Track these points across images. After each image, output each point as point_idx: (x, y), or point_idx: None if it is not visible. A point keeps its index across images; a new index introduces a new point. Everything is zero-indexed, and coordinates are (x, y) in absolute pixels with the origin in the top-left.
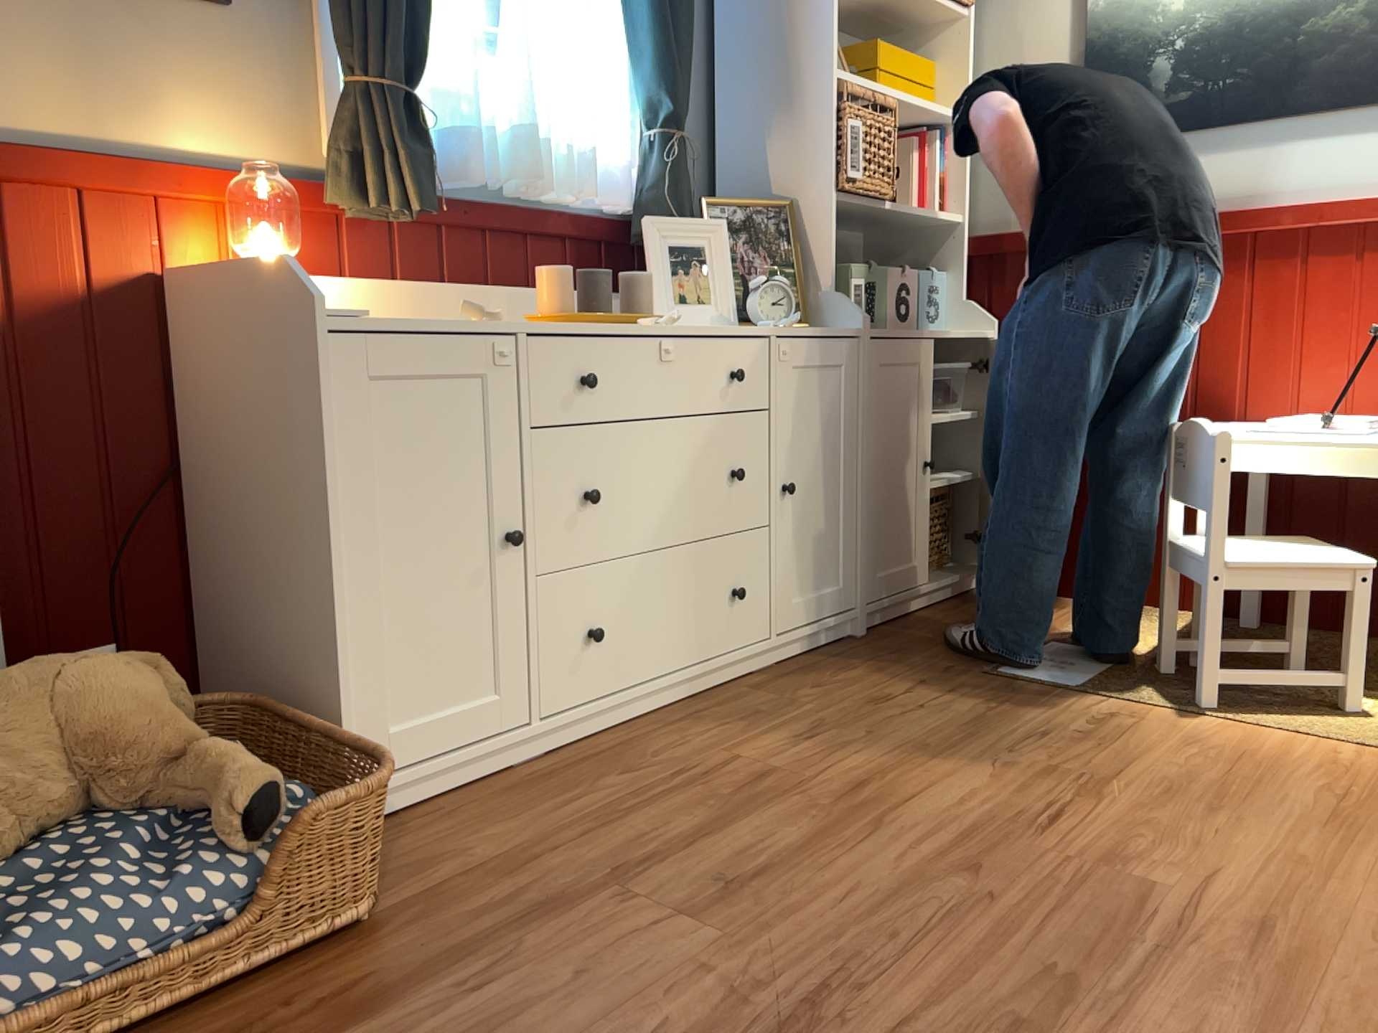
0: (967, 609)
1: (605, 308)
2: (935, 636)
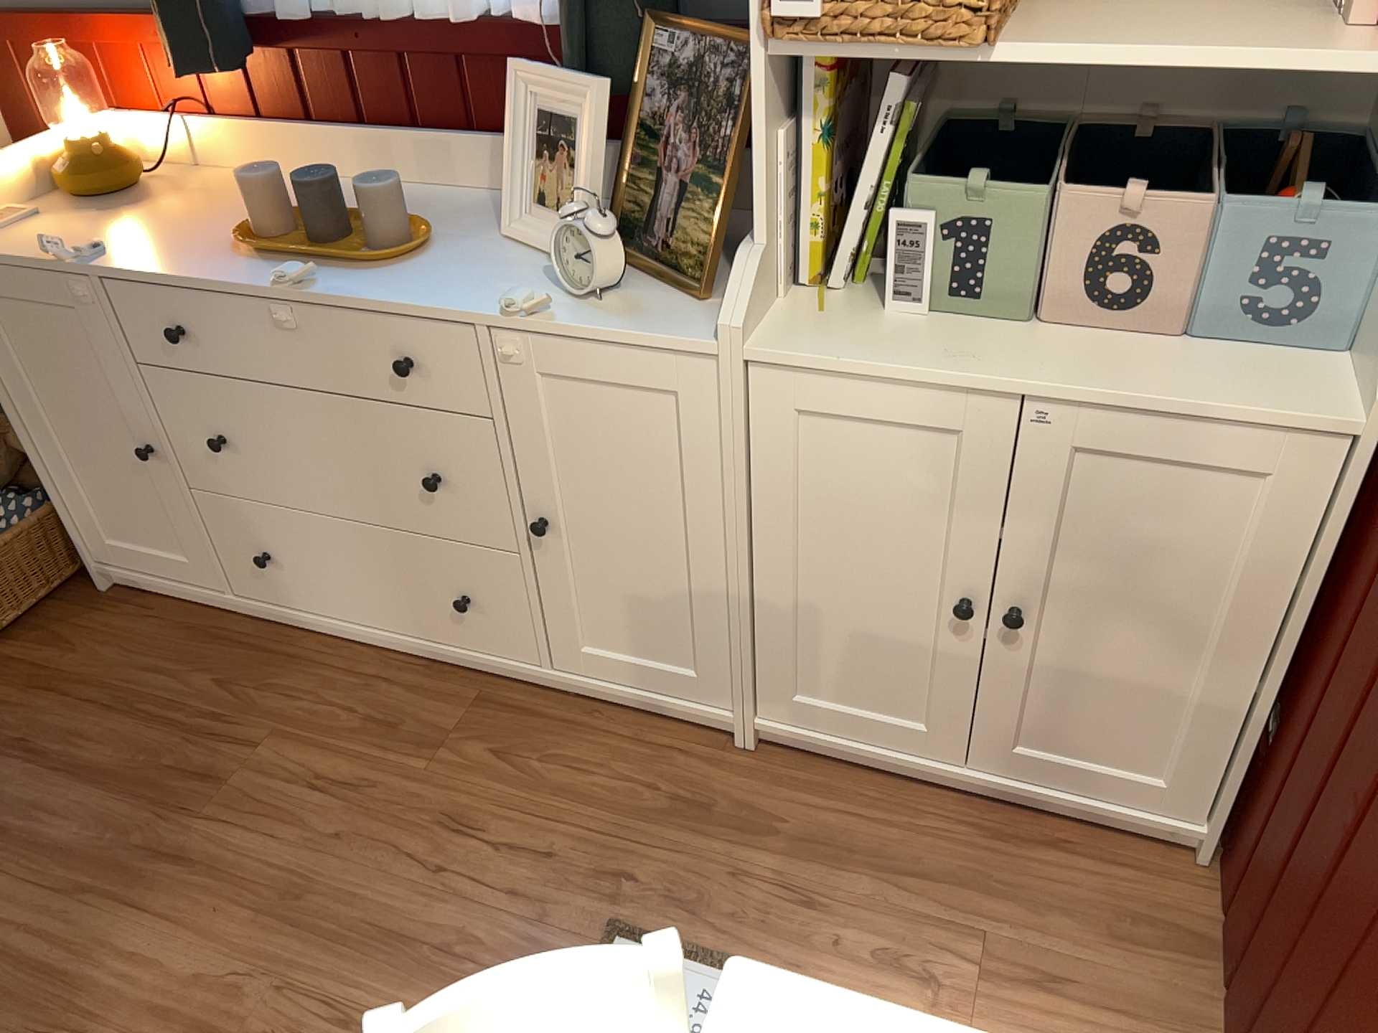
0: (993, 848)
1: (328, 232)
2: (791, 830)
